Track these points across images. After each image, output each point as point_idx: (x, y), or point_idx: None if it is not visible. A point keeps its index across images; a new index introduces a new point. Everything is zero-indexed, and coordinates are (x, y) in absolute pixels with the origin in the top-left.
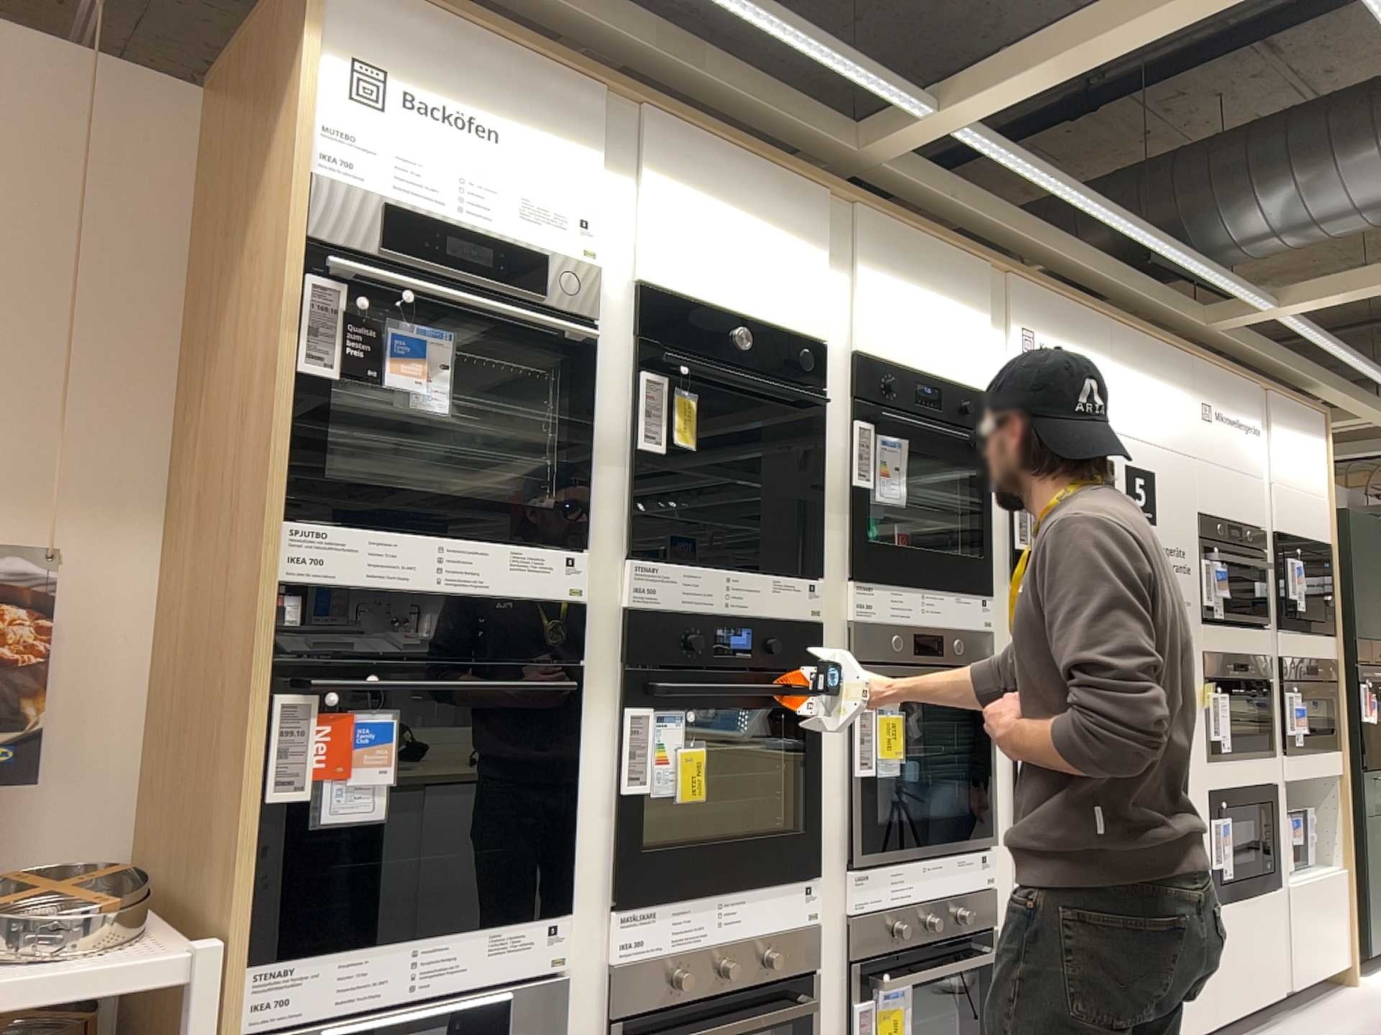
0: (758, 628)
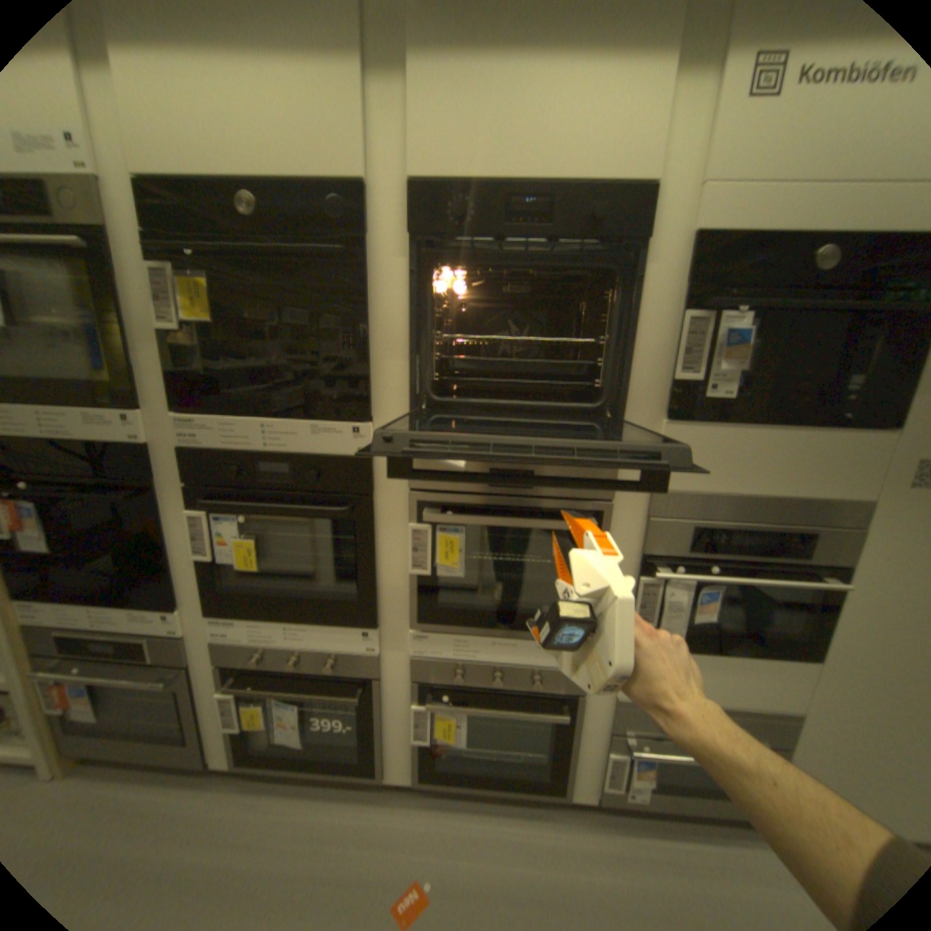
0: (300, 466)
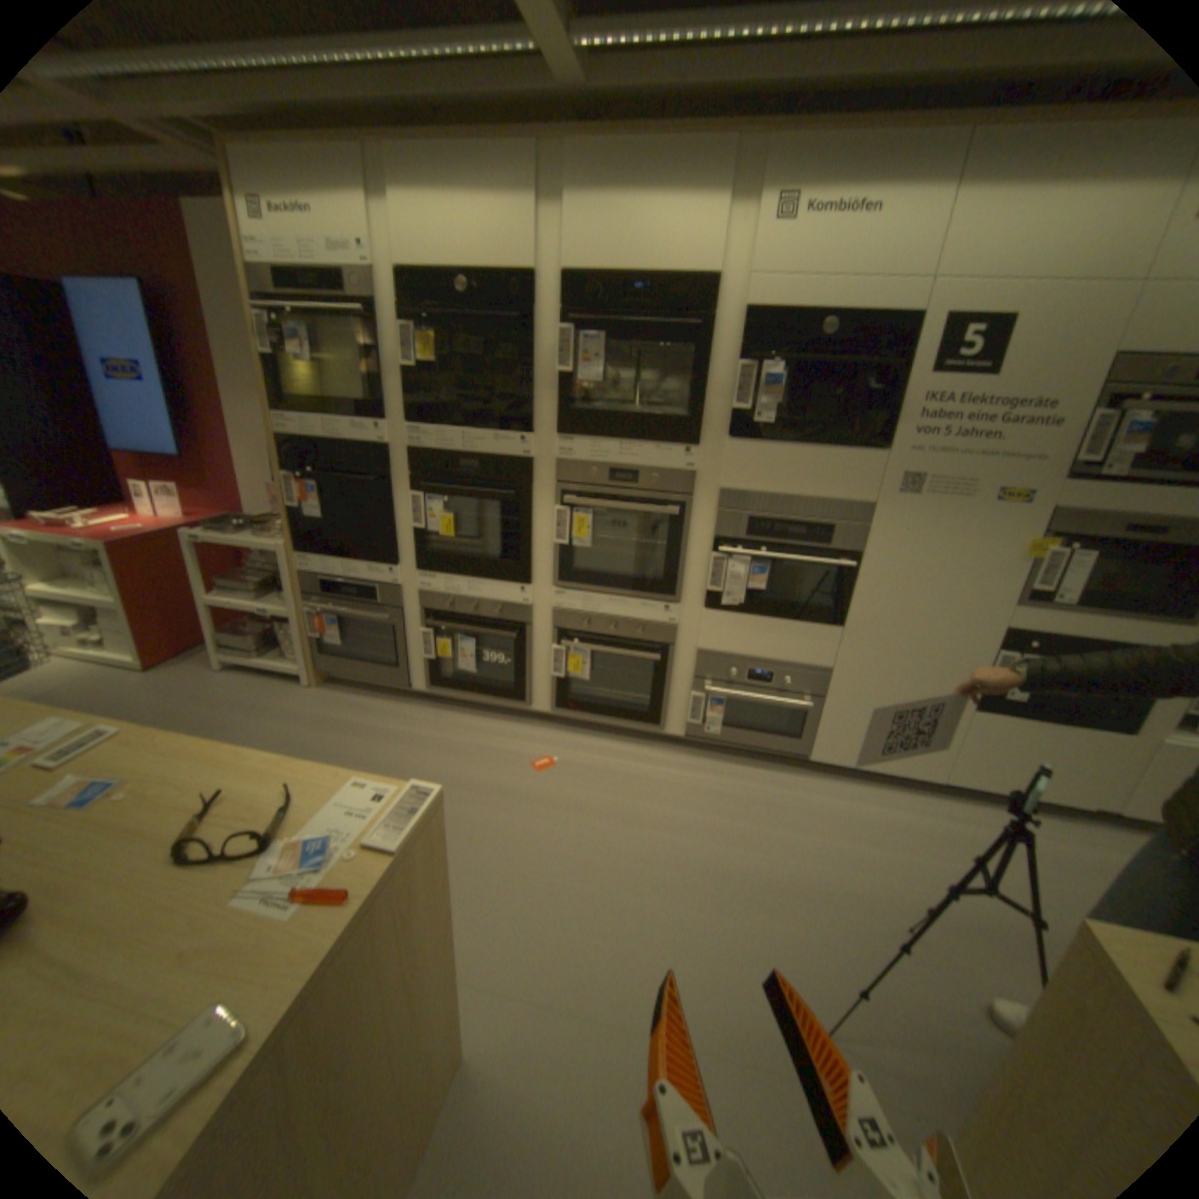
0: (485, 465)
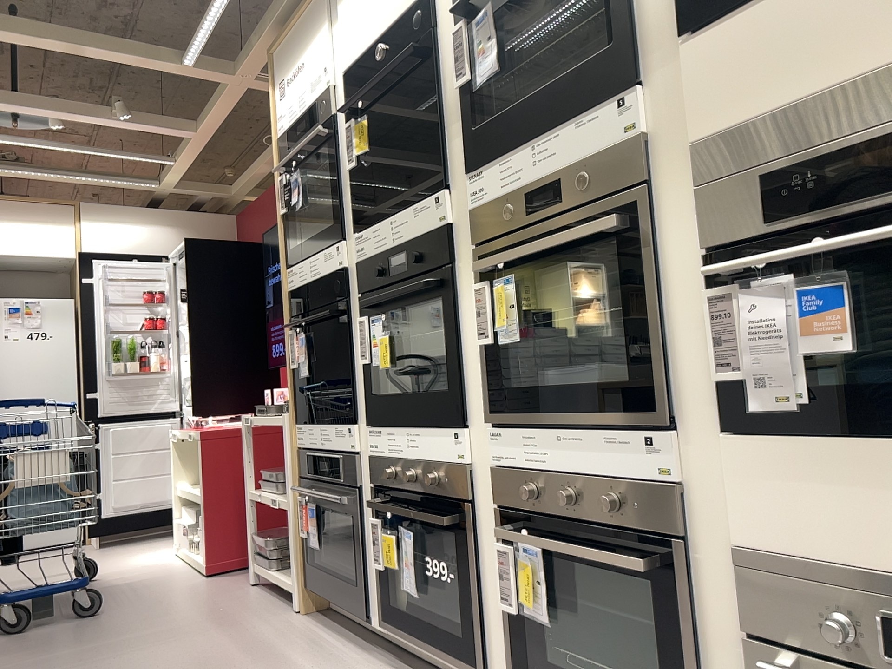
0: (409, 249)
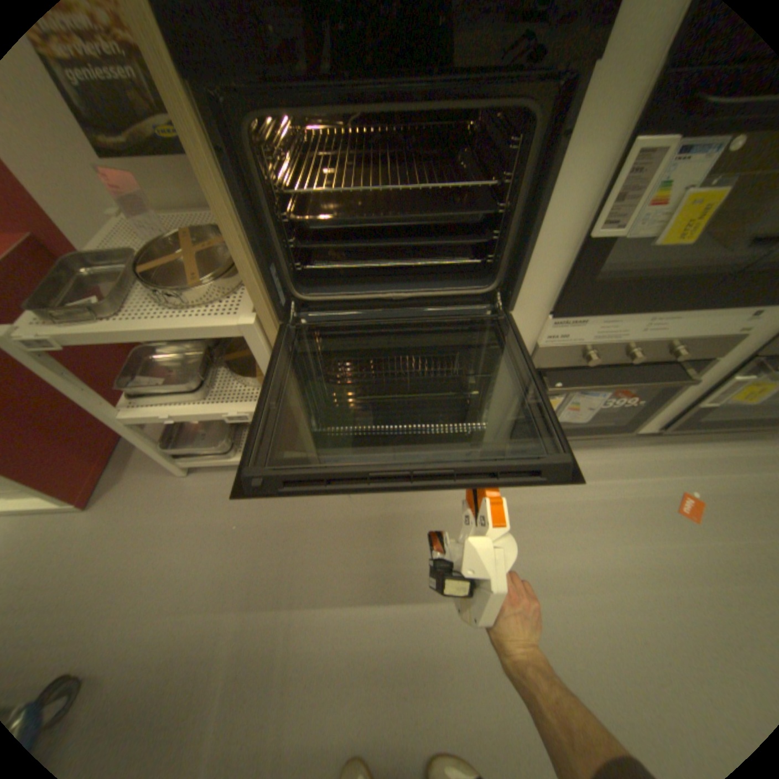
0: None
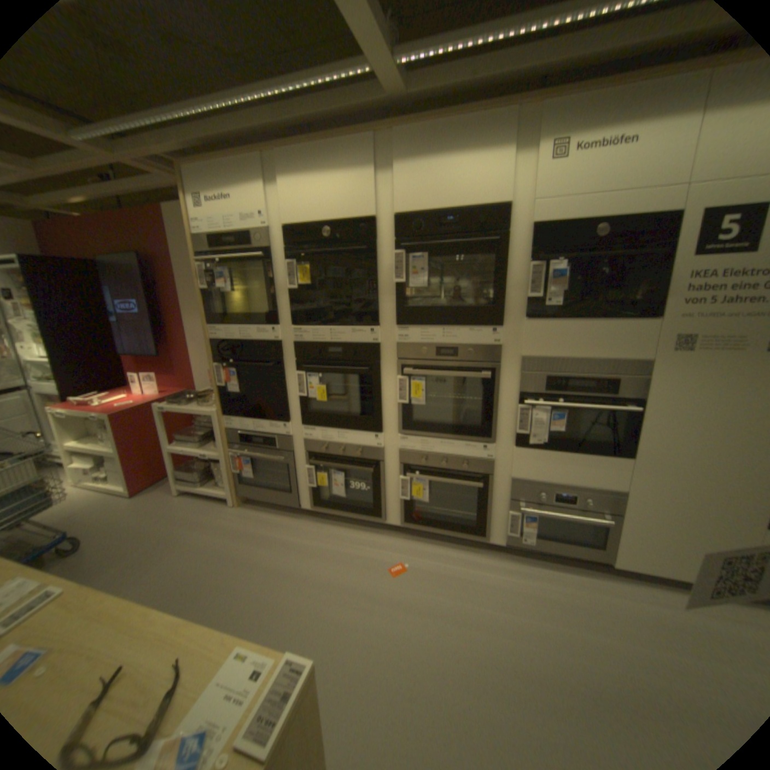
0: (346, 350)
